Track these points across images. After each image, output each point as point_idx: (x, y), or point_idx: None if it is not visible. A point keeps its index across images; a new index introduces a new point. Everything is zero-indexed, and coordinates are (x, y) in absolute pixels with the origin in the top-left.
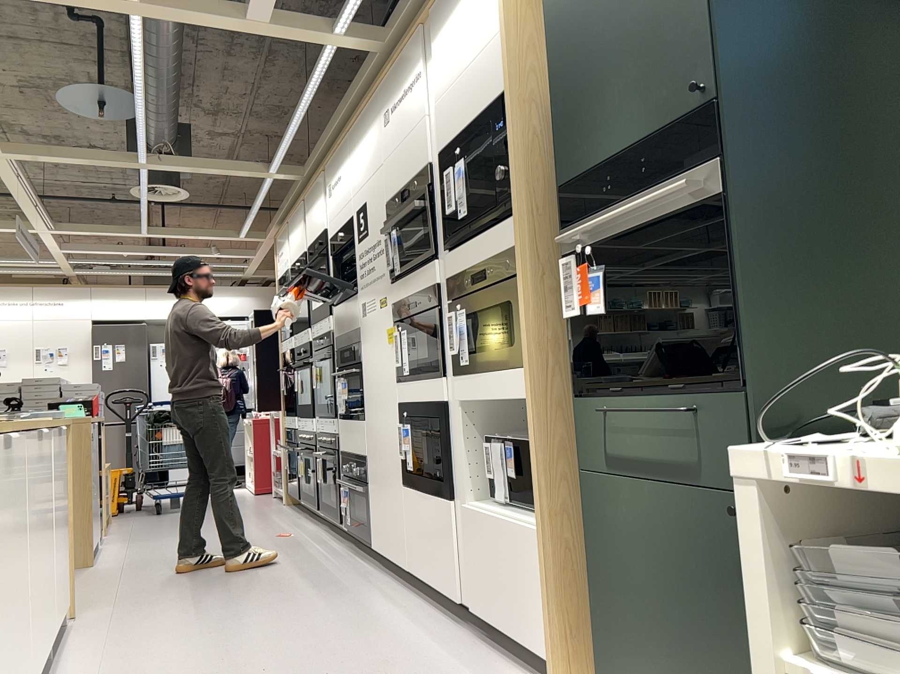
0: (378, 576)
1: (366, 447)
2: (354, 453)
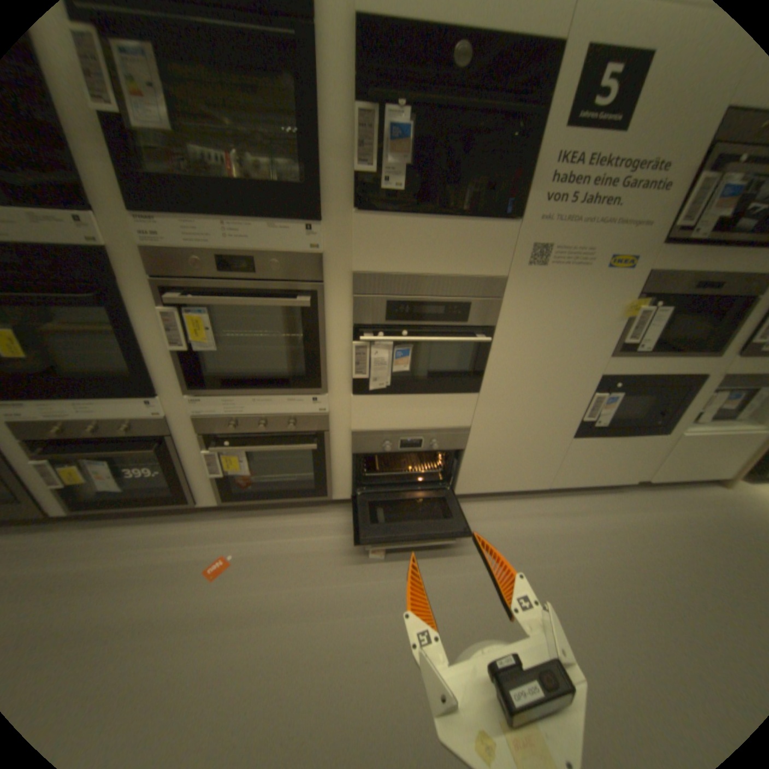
0: (488, 509)
1: (475, 417)
2: (422, 427)
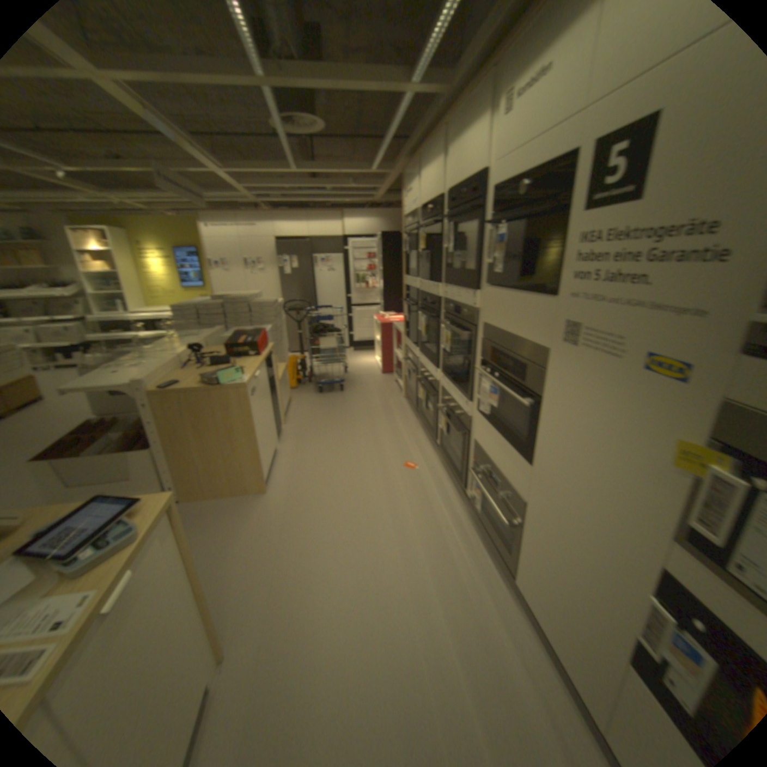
0: (528, 640)
1: (528, 494)
2: (500, 471)
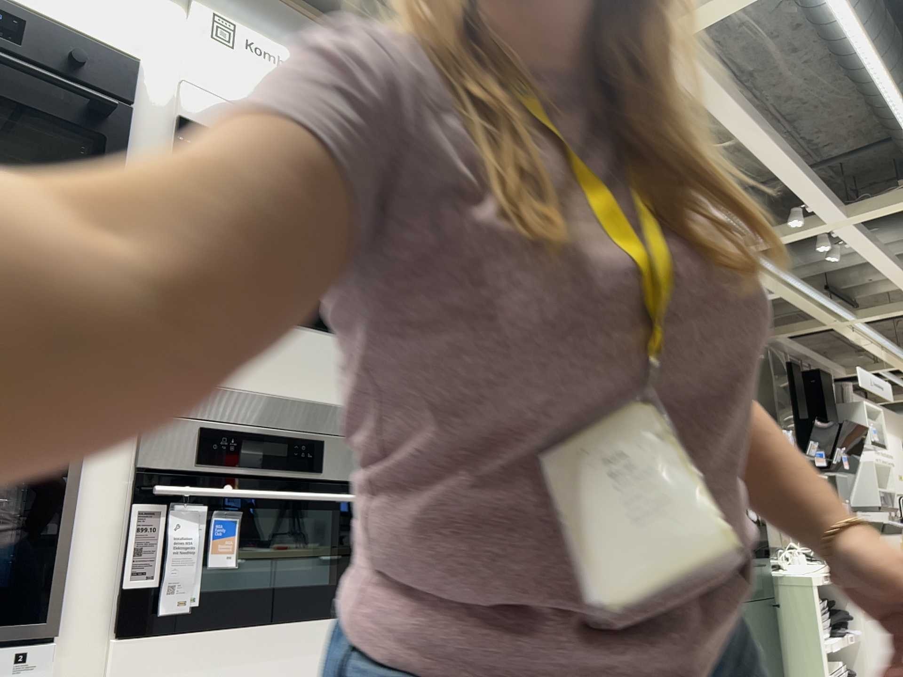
0: None
1: None
2: None
